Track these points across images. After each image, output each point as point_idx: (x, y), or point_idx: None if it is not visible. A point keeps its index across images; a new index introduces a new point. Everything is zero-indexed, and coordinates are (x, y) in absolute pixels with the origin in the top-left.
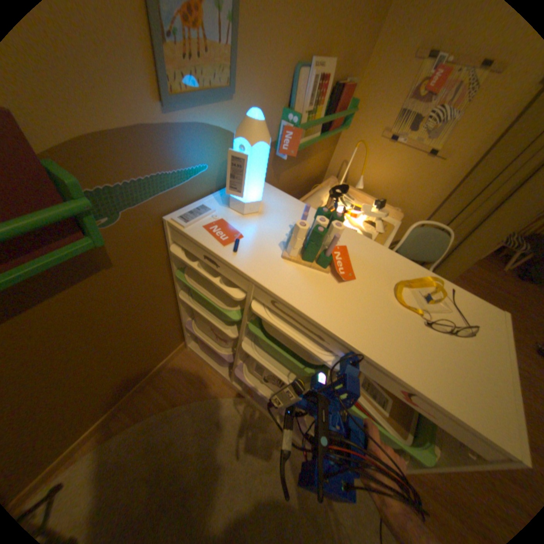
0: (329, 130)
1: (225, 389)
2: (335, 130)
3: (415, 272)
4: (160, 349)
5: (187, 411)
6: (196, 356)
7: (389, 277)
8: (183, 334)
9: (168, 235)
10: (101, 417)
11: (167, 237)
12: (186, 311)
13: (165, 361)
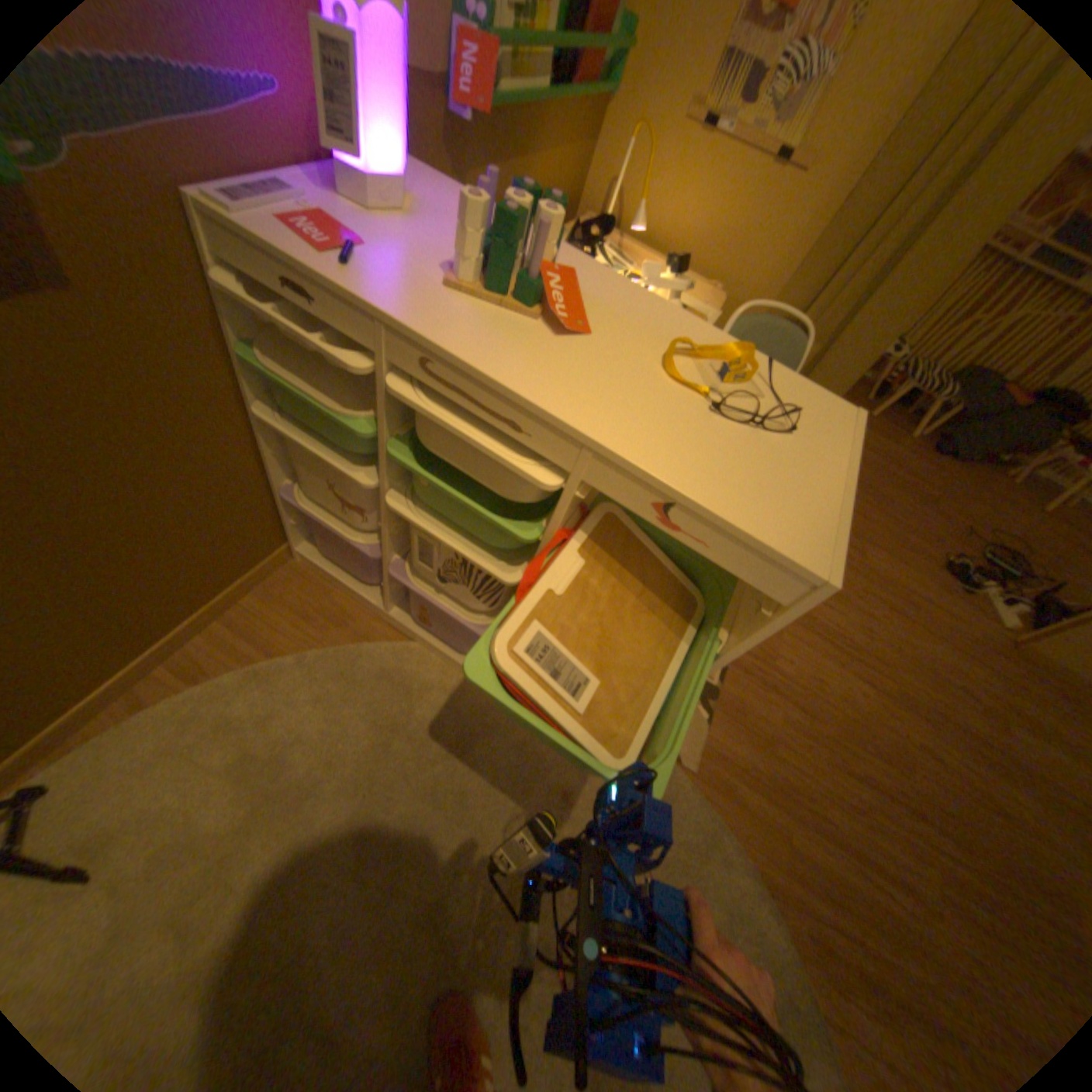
0: (572, 82)
1: (376, 628)
2: (585, 83)
3: (708, 338)
4: (231, 544)
5: (299, 664)
6: (314, 572)
7: (657, 339)
8: (281, 523)
9: (200, 243)
10: (116, 672)
11: (199, 249)
12: (277, 461)
13: (248, 577)
